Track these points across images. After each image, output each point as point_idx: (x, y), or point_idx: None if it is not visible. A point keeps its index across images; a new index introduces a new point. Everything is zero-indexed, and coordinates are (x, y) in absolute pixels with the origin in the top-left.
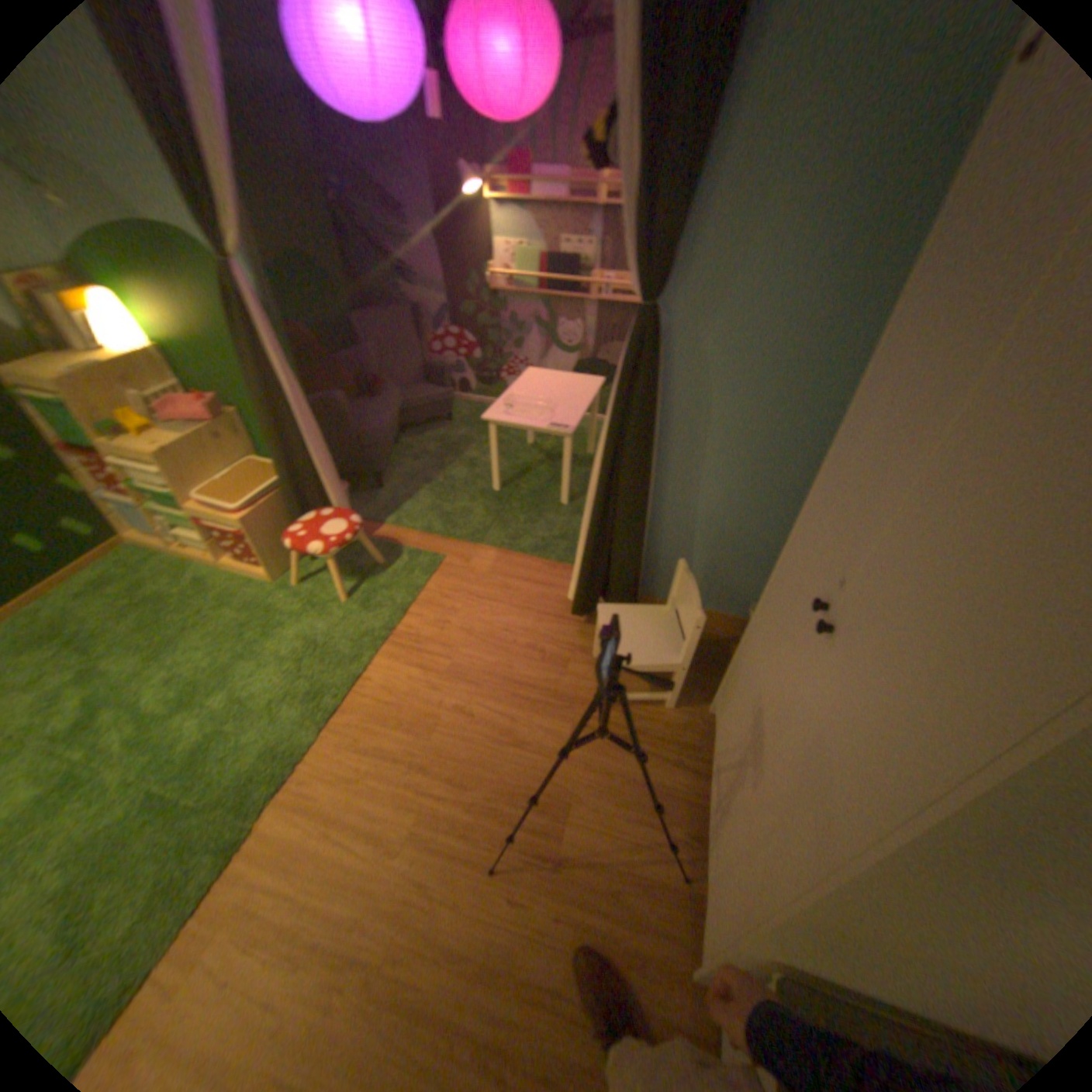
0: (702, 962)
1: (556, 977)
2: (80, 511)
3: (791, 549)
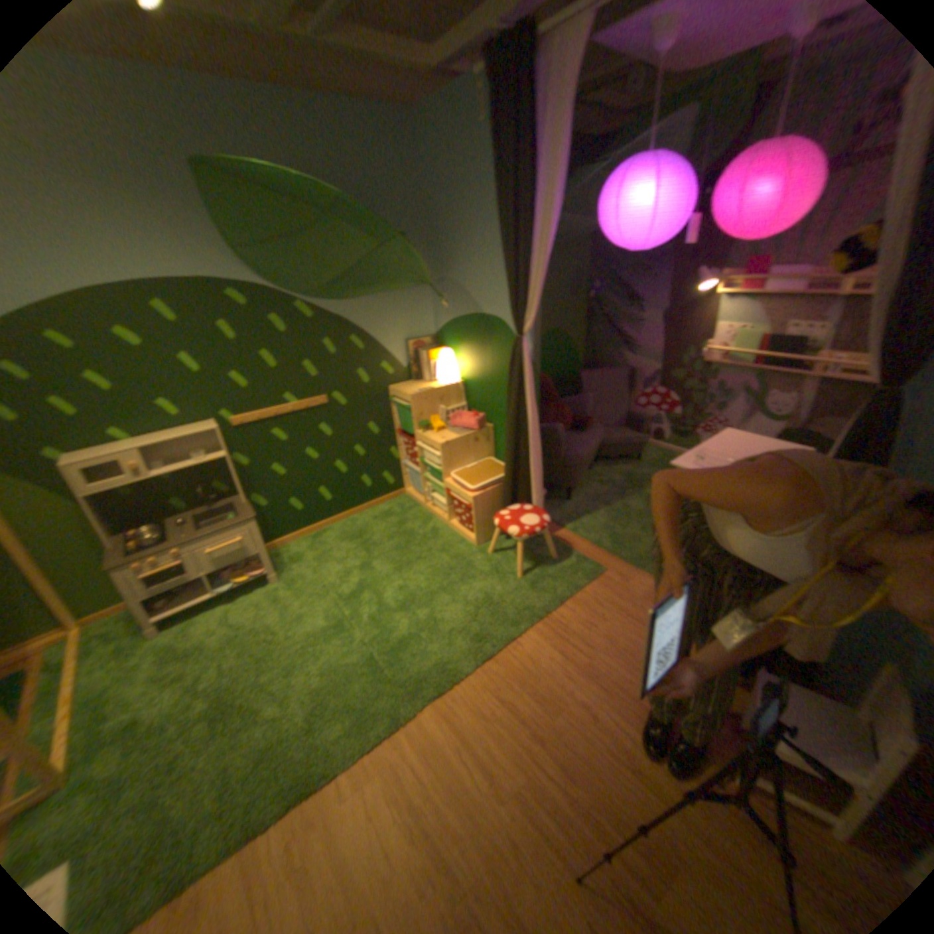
0: None
1: None
2: (393, 470)
3: None
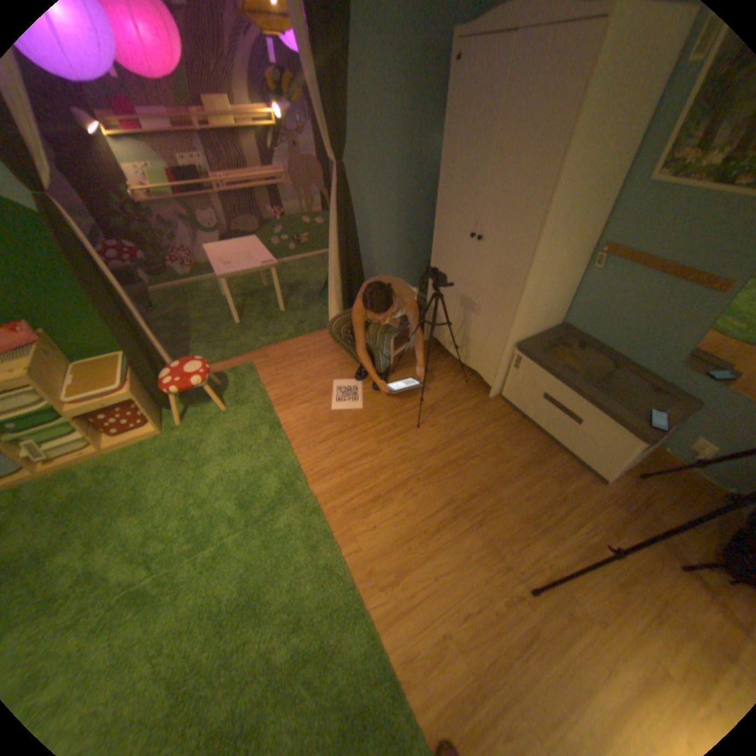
0: (489, 385)
1: (460, 427)
2: None
3: (436, 240)
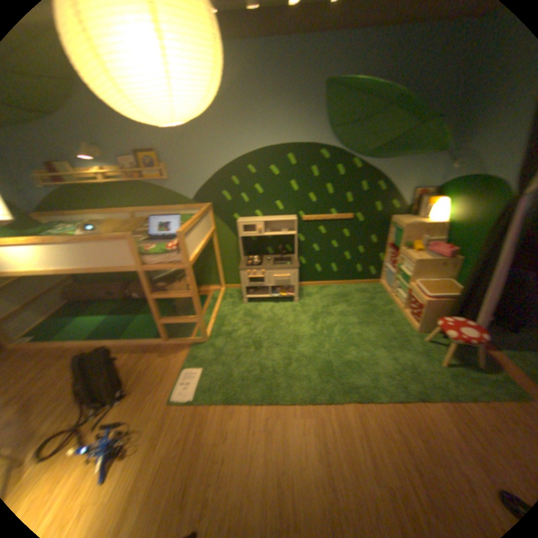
0: None
1: None
2: (376, 266)
3: None
